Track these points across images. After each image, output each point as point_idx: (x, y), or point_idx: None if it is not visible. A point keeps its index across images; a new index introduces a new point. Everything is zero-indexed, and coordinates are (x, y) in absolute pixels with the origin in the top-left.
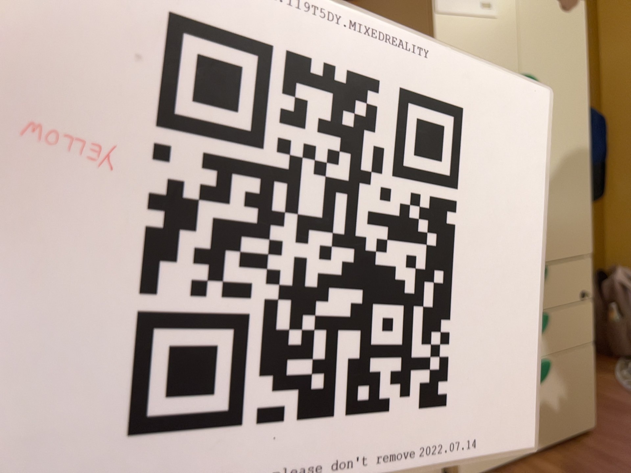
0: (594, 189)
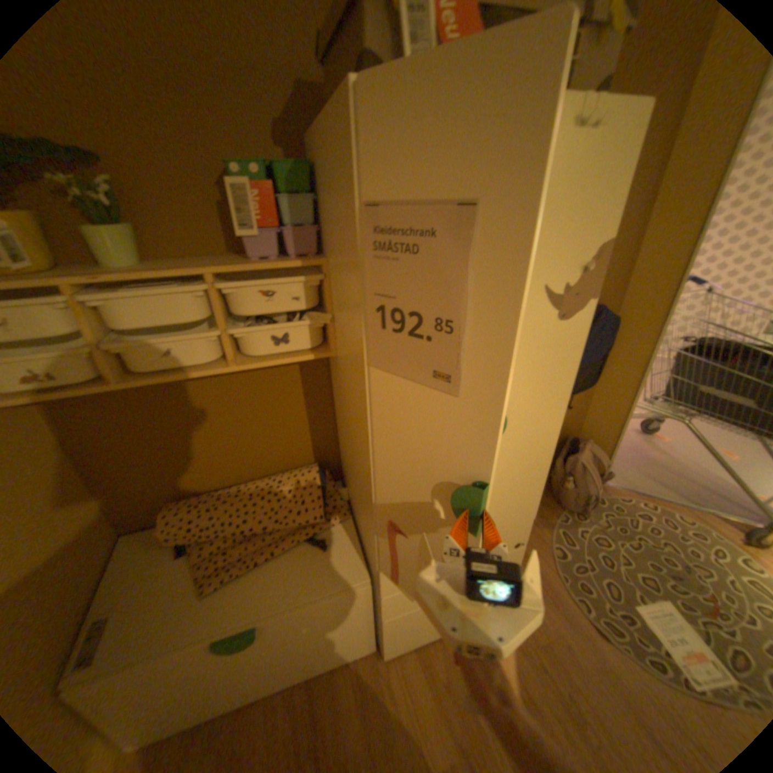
0: (585, 383)
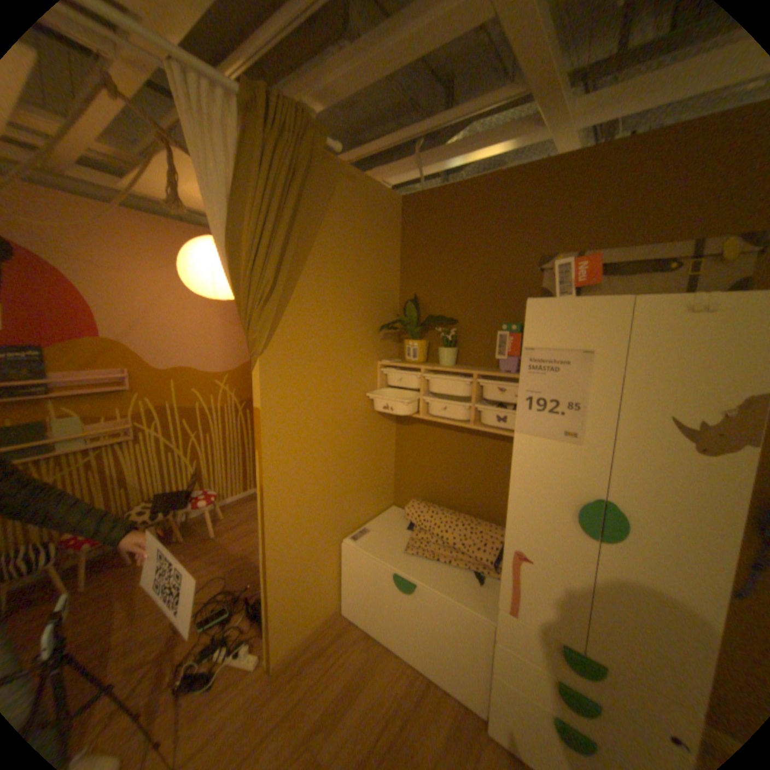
0: None
